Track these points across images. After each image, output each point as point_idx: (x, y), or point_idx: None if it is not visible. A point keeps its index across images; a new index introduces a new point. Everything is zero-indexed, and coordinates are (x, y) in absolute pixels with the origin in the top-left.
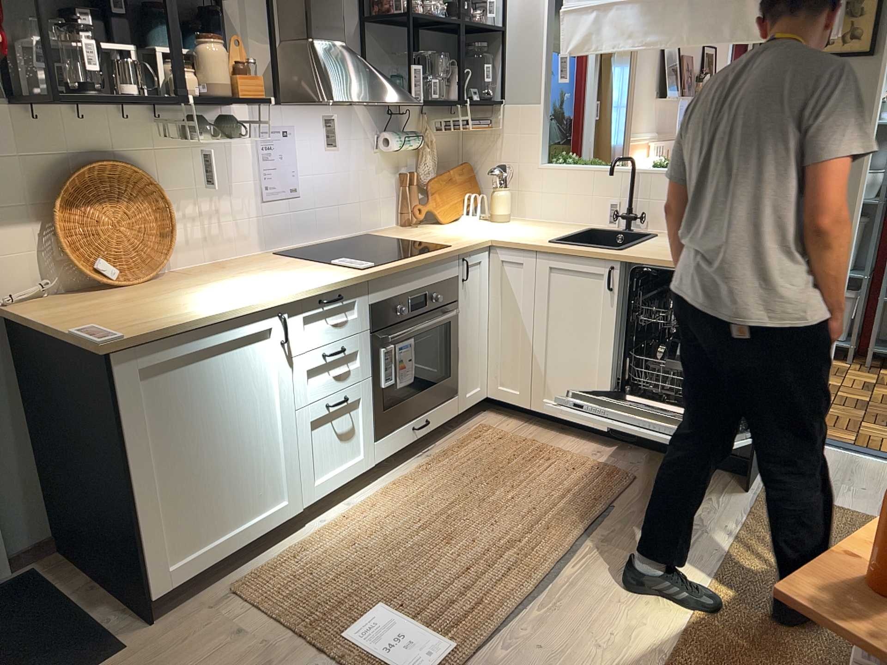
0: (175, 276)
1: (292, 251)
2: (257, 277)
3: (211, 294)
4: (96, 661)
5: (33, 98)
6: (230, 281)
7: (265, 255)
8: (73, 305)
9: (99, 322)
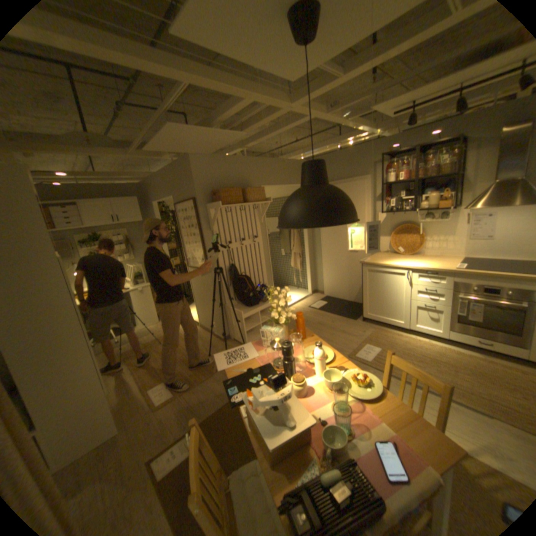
0: (419, 255)
1: (482, 259)
2: (427, 261)
3: (403, 260)
4: (351, 318)
5: (393, 210)
6: (419, 259)
7: (463, 257)
8: (384, 254)
9: (373, 258)
